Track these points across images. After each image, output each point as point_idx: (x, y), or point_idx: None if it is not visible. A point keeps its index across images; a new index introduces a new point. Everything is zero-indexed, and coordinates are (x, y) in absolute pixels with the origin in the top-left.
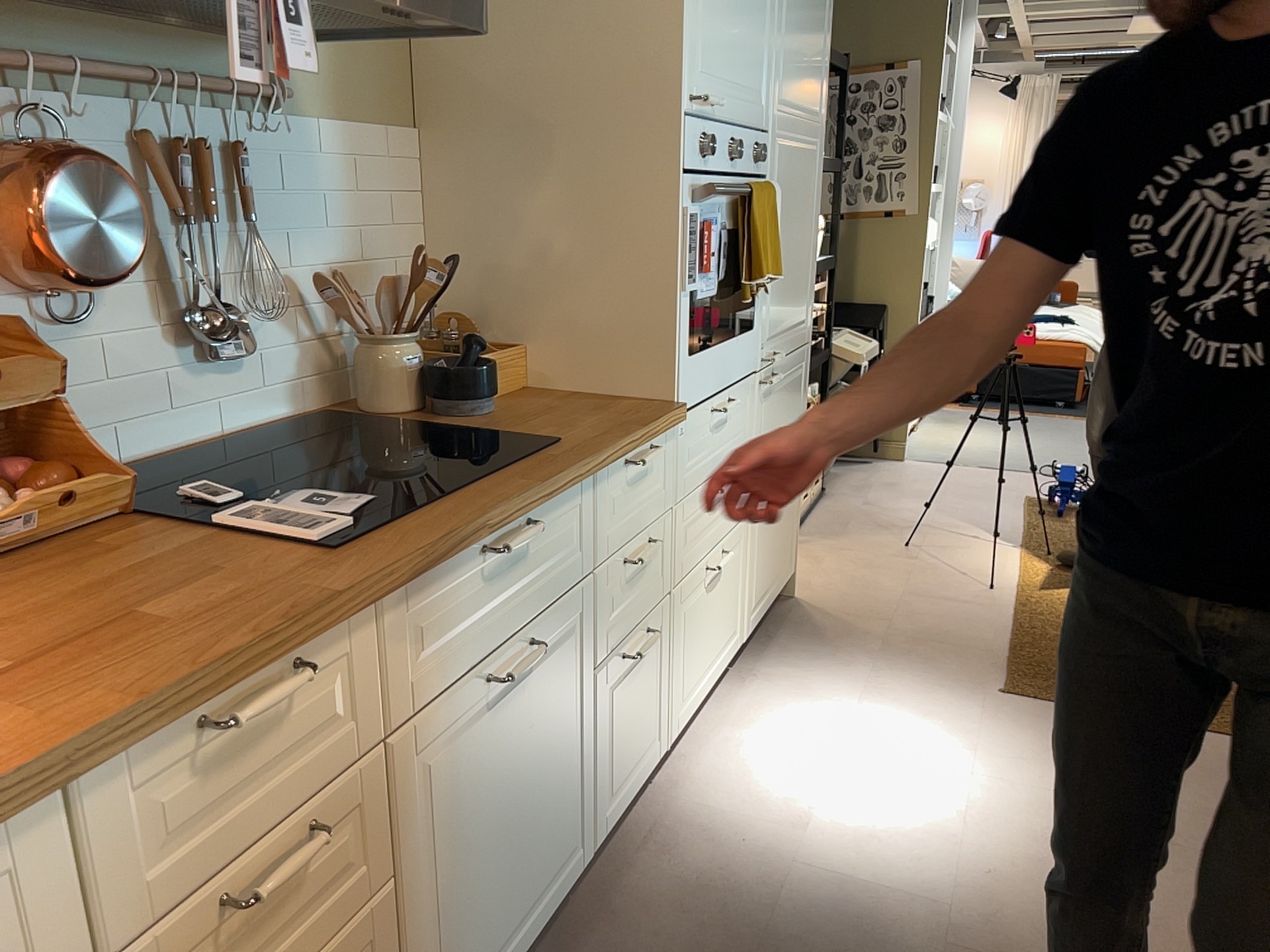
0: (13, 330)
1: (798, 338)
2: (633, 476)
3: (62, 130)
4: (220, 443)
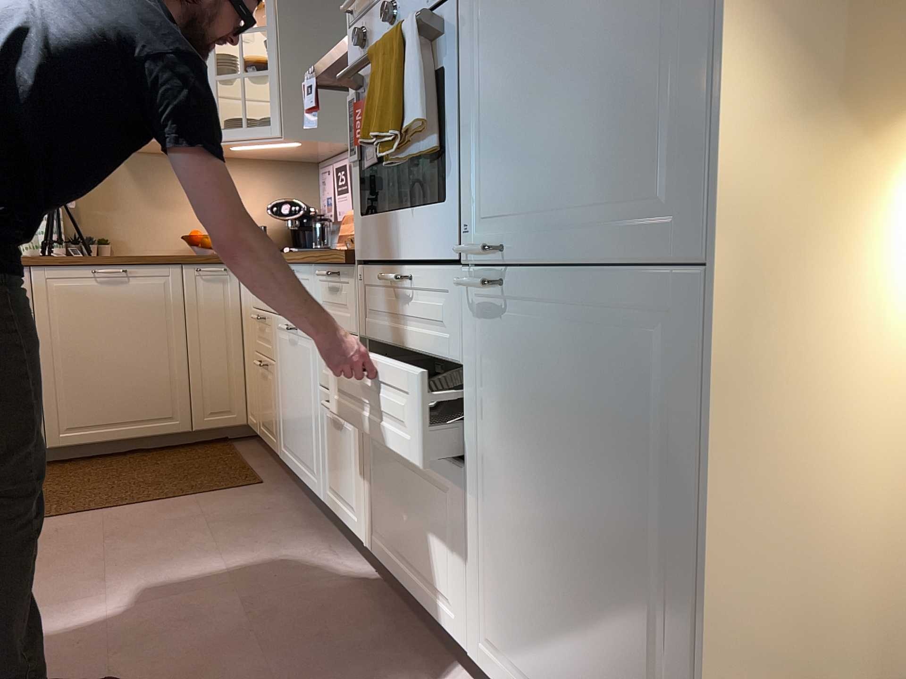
0: None
1: (622, 244)
2: (333, 287)
3: None
4: None
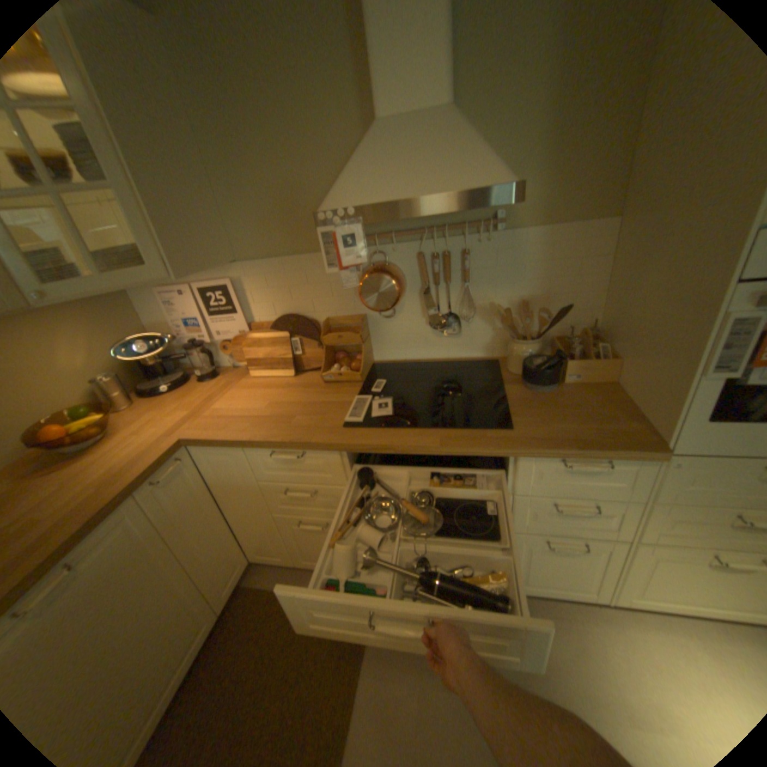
0: (364, 320)
1: None
2: (579, 469)
3: (390, 255)
4: (444, 360)
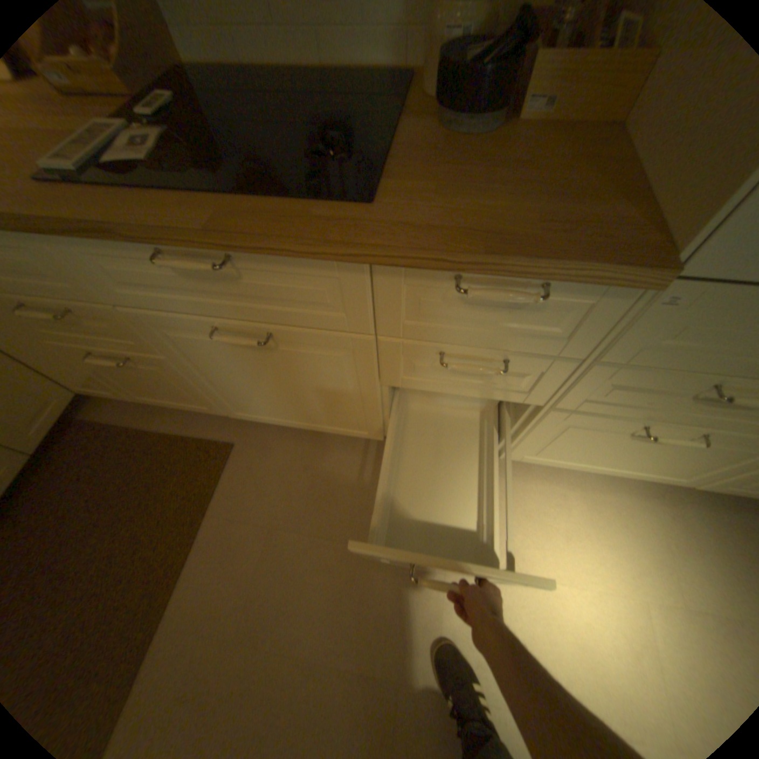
0: None
1: None
2: (486, 296)
3: None
4: (316, 70)
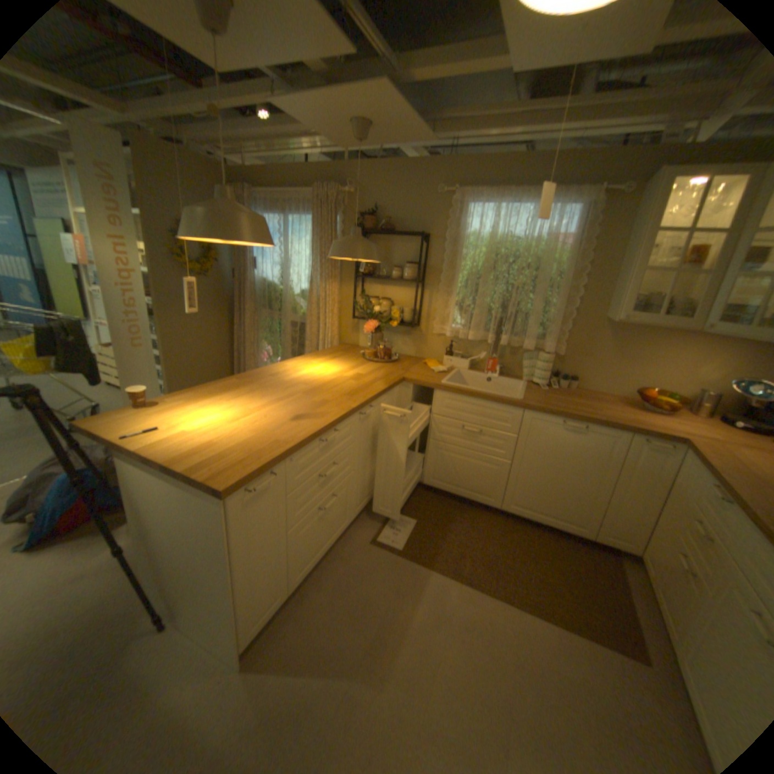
0: None
1: None
2: None
3: None
4: None
